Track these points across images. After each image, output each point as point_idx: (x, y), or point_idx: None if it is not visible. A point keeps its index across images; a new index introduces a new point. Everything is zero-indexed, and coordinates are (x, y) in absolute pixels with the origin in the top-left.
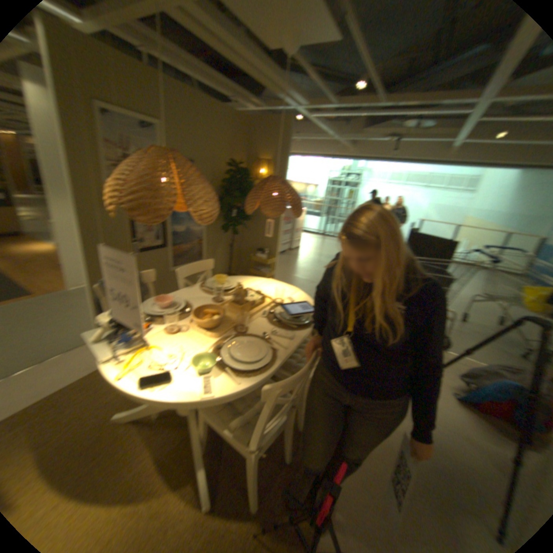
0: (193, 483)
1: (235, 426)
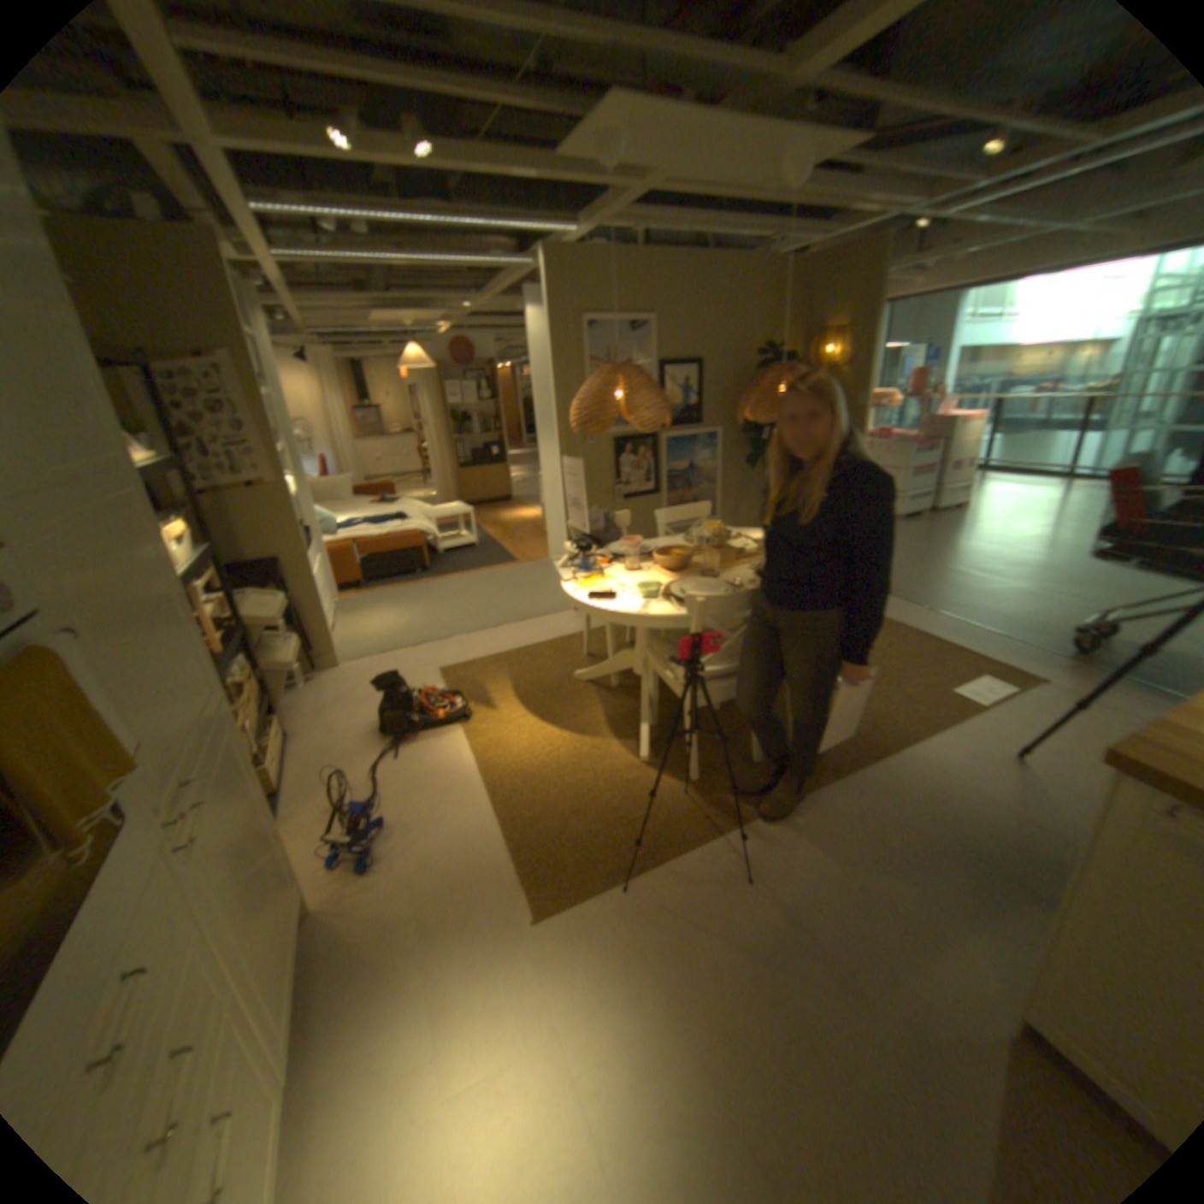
0: (635, 742)
1: (673, 668)
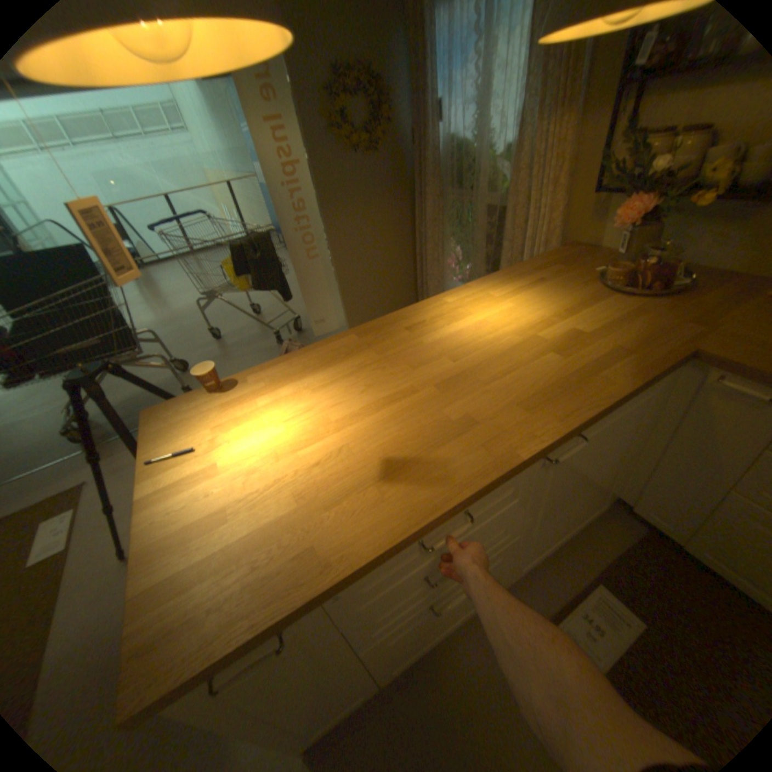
0: None
1: None
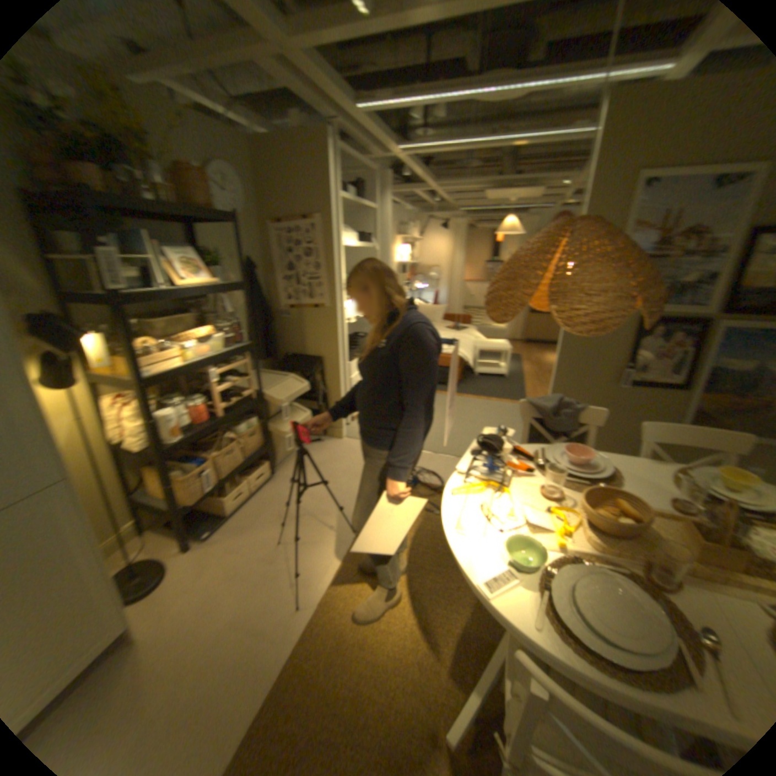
0: (465, 700)
1: (513, 691)
